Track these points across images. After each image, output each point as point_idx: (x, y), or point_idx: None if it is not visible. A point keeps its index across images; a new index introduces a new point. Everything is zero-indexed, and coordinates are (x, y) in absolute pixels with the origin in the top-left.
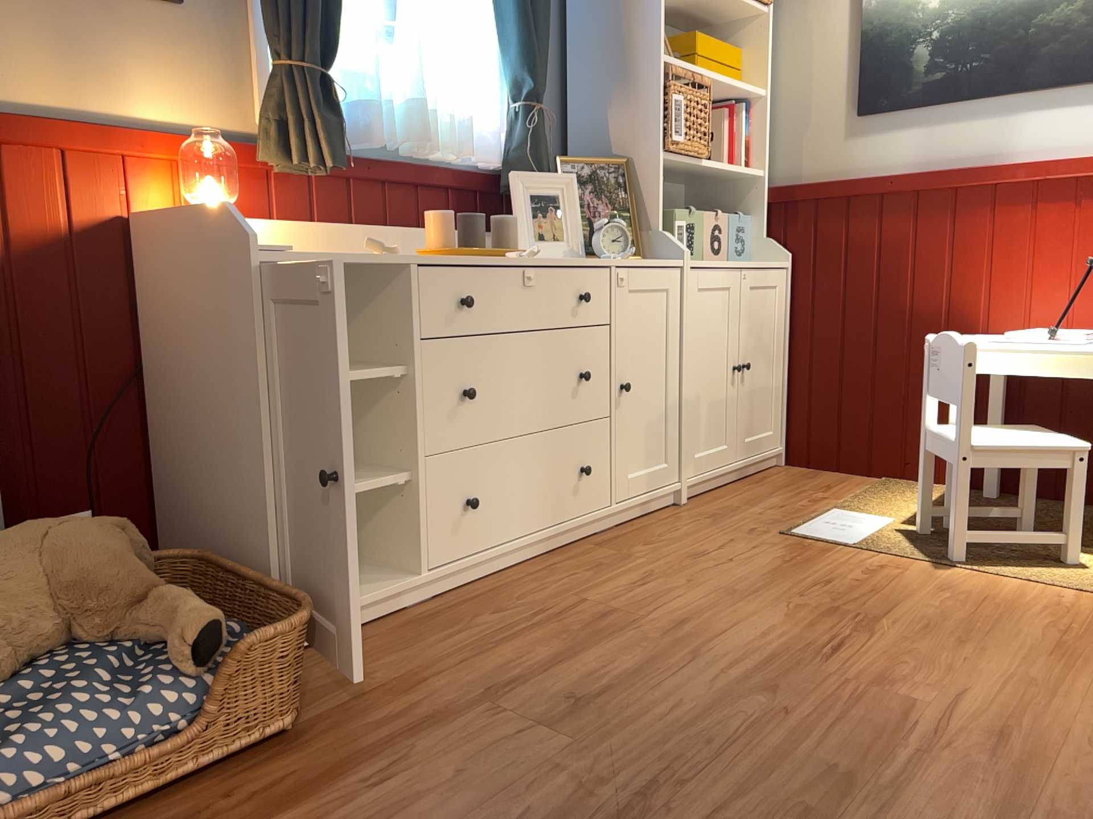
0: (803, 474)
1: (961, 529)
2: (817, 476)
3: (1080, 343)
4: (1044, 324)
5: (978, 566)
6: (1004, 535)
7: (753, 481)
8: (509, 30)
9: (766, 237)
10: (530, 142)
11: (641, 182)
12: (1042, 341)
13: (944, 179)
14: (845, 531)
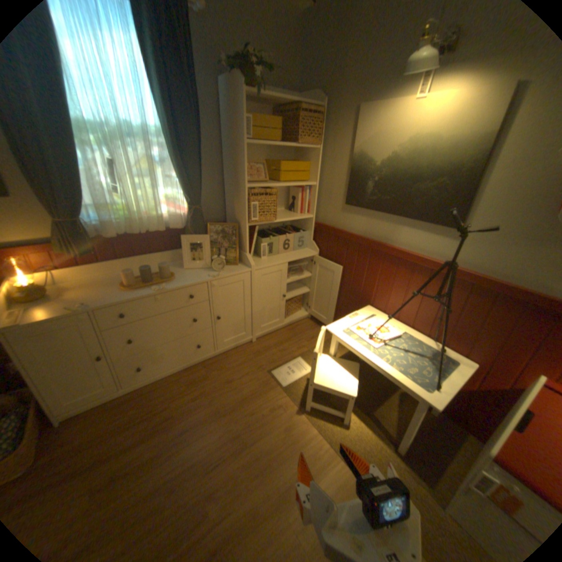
0: (311, 326)
1: (309, 404)
2: (315, 329)
3: (376, 347)
4: (391, 312)
5: (311, 417)
6: (324, 410)
7: (290, 328)
8: (178, 177)
9: (312, 241)
10: (191, 222)
11: (242, 234)
12: (365, 340)
13: (368, 243)
14: (289, 376)
